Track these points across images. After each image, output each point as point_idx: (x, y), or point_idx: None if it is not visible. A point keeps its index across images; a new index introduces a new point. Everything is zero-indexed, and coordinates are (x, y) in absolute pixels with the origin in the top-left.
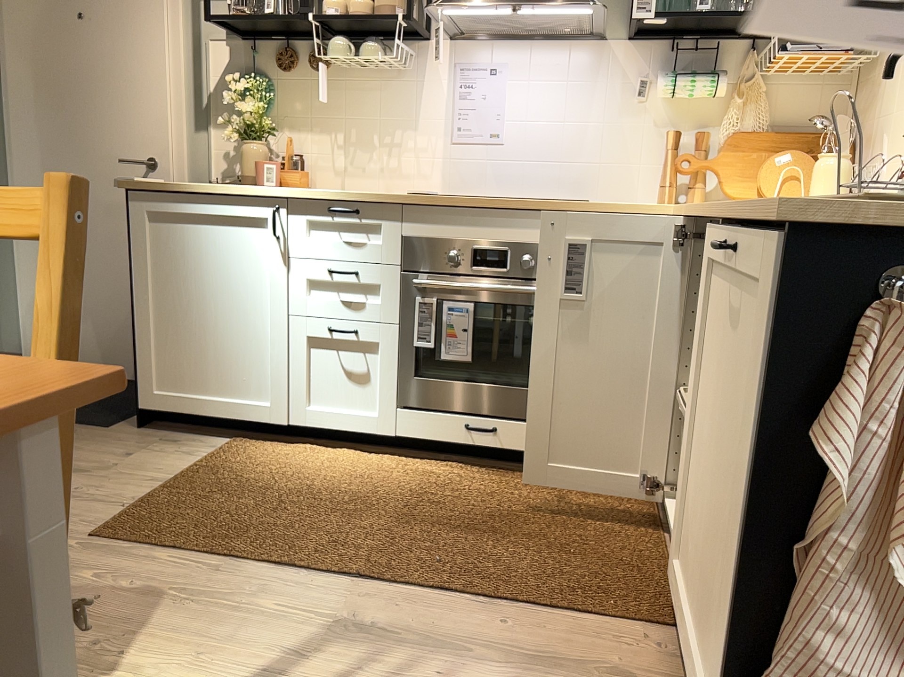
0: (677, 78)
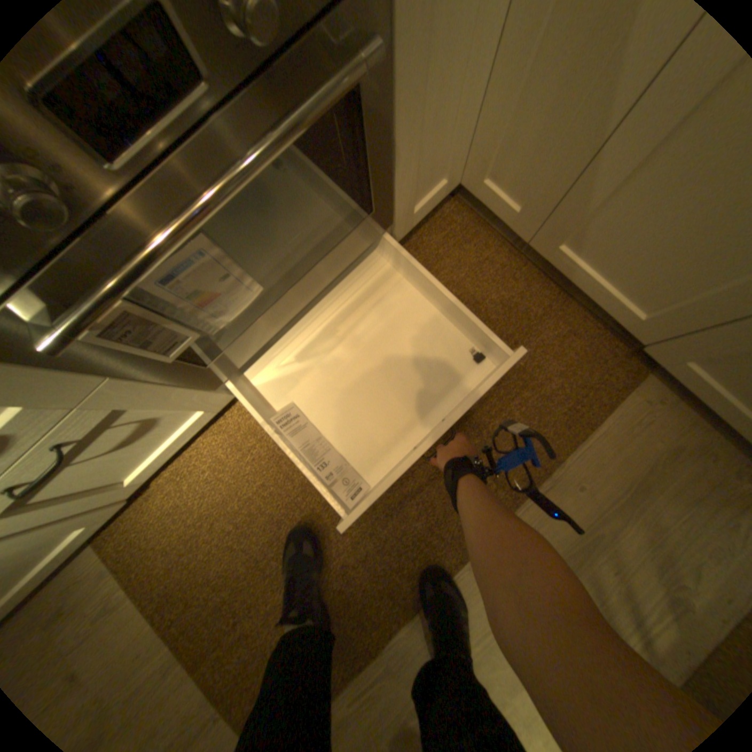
0: None
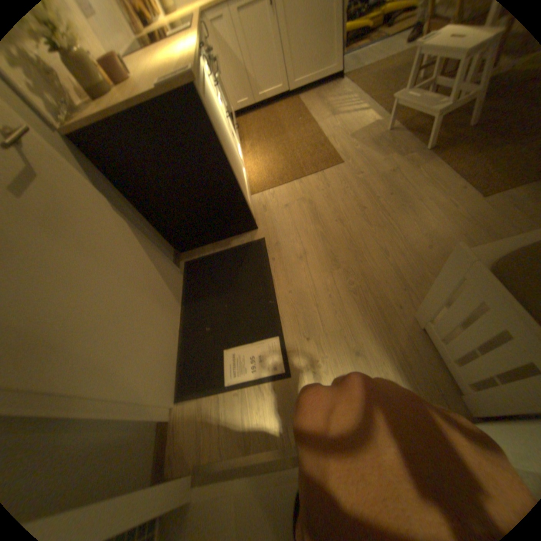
0: None
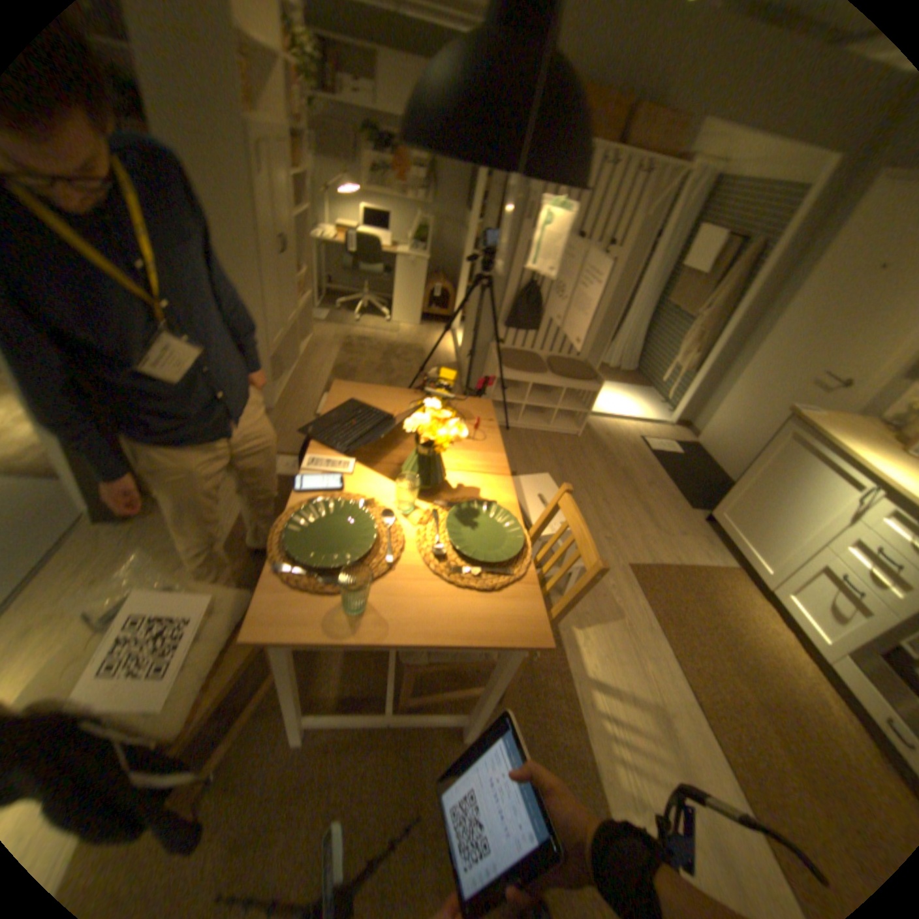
0: None
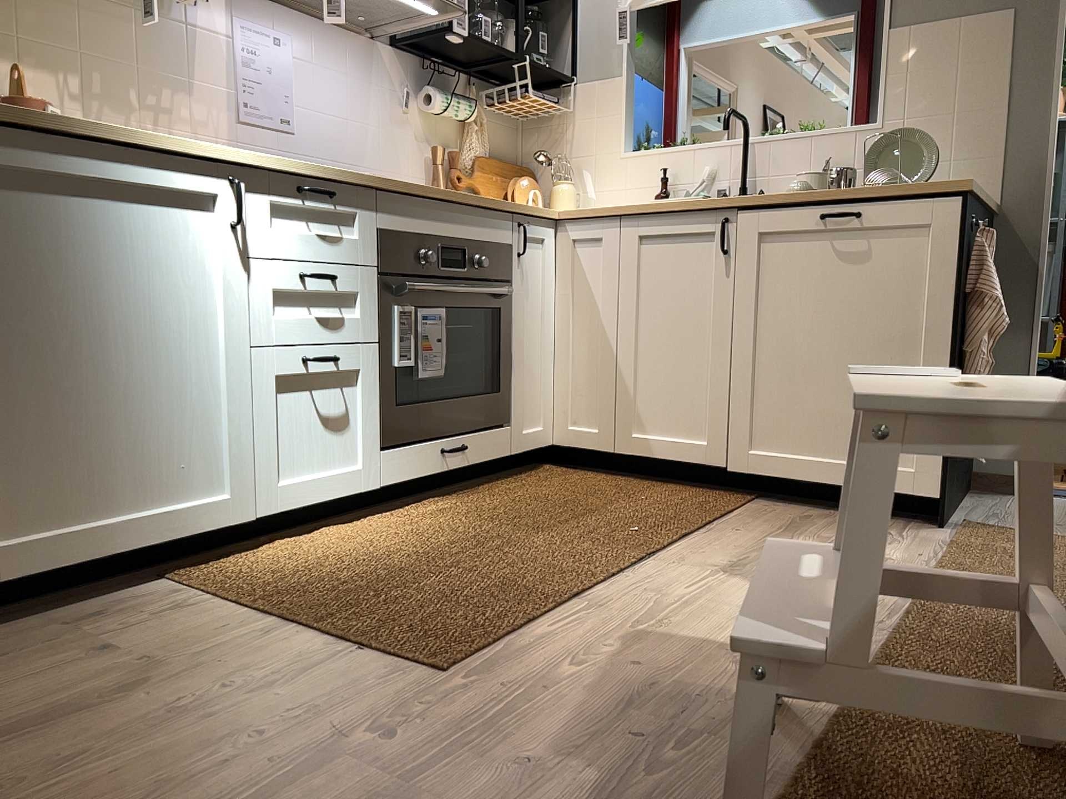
0: (451, 95)
